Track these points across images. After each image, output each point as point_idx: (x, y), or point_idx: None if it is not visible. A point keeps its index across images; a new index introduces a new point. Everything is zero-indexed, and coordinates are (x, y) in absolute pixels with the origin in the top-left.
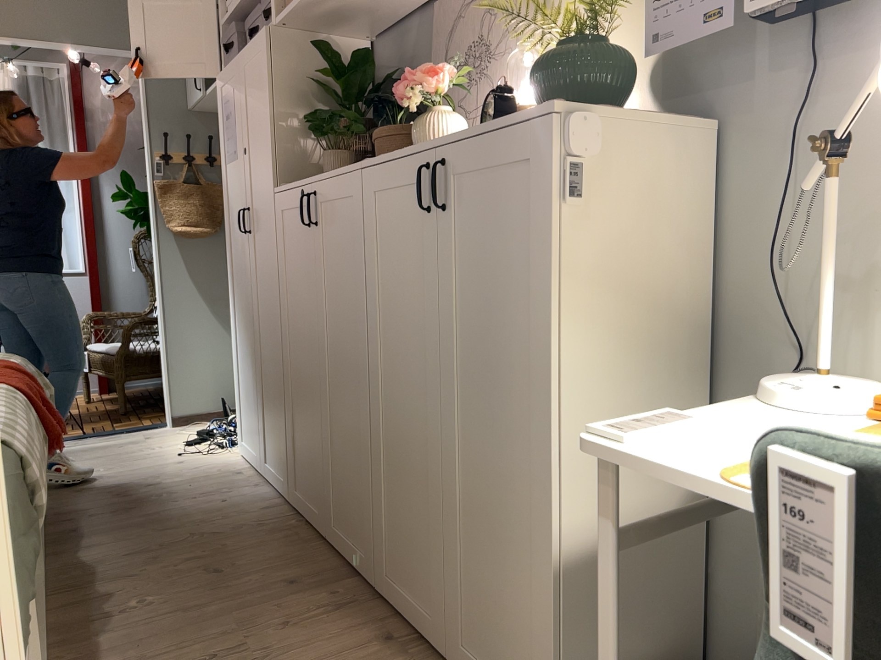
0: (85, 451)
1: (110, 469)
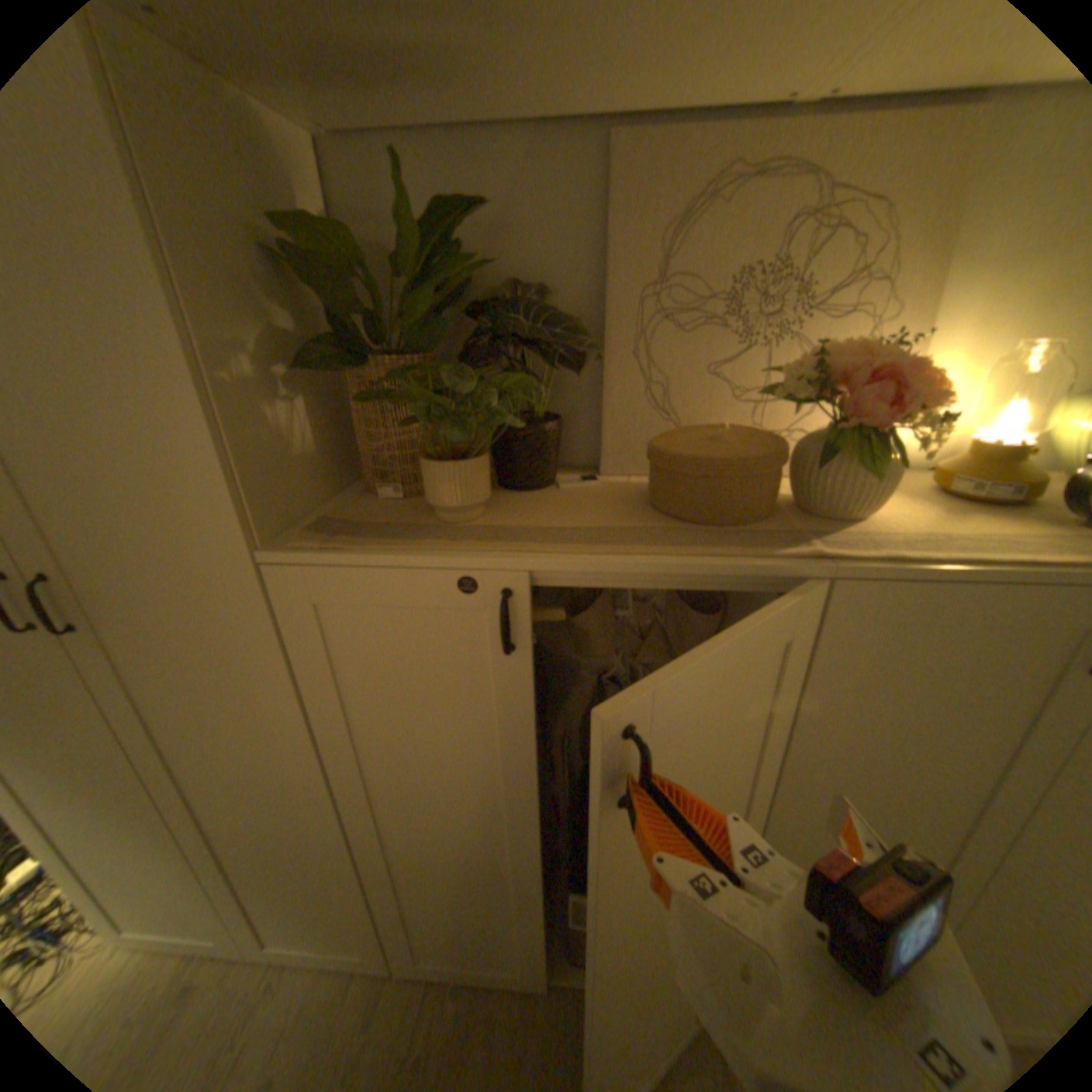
0: None
1: None
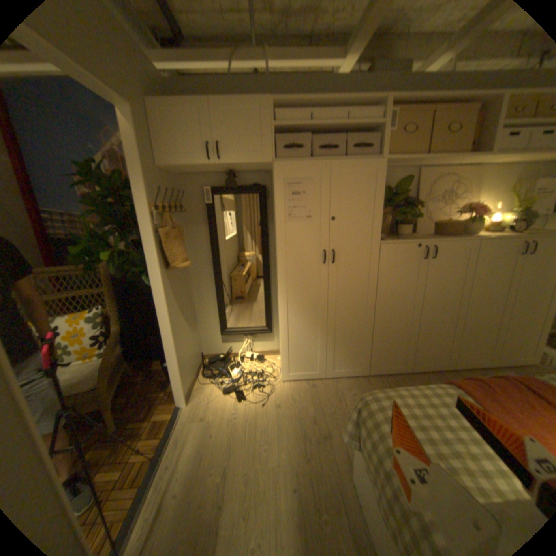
0: (201, 460)
1: (266, 442)
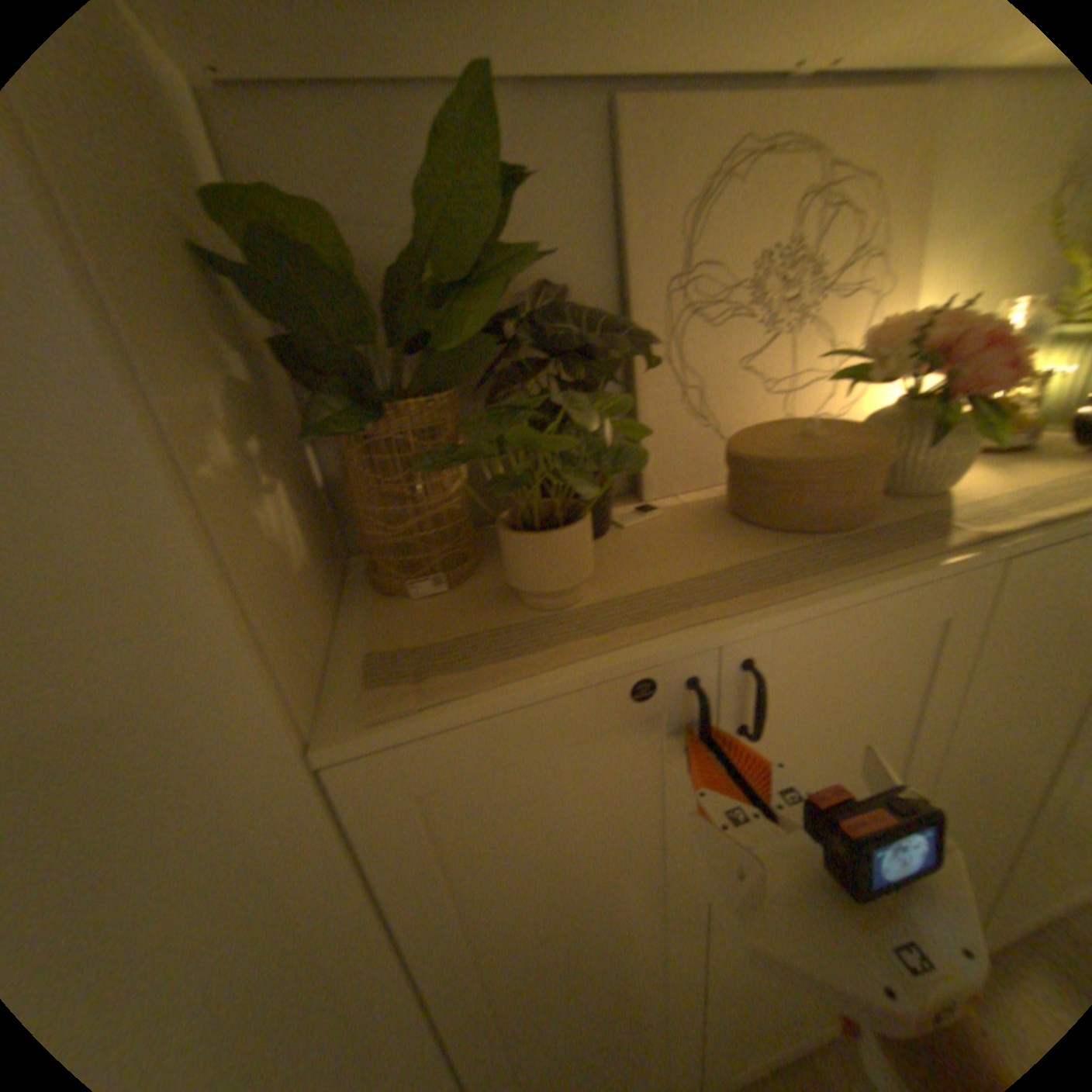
0: None
1: None
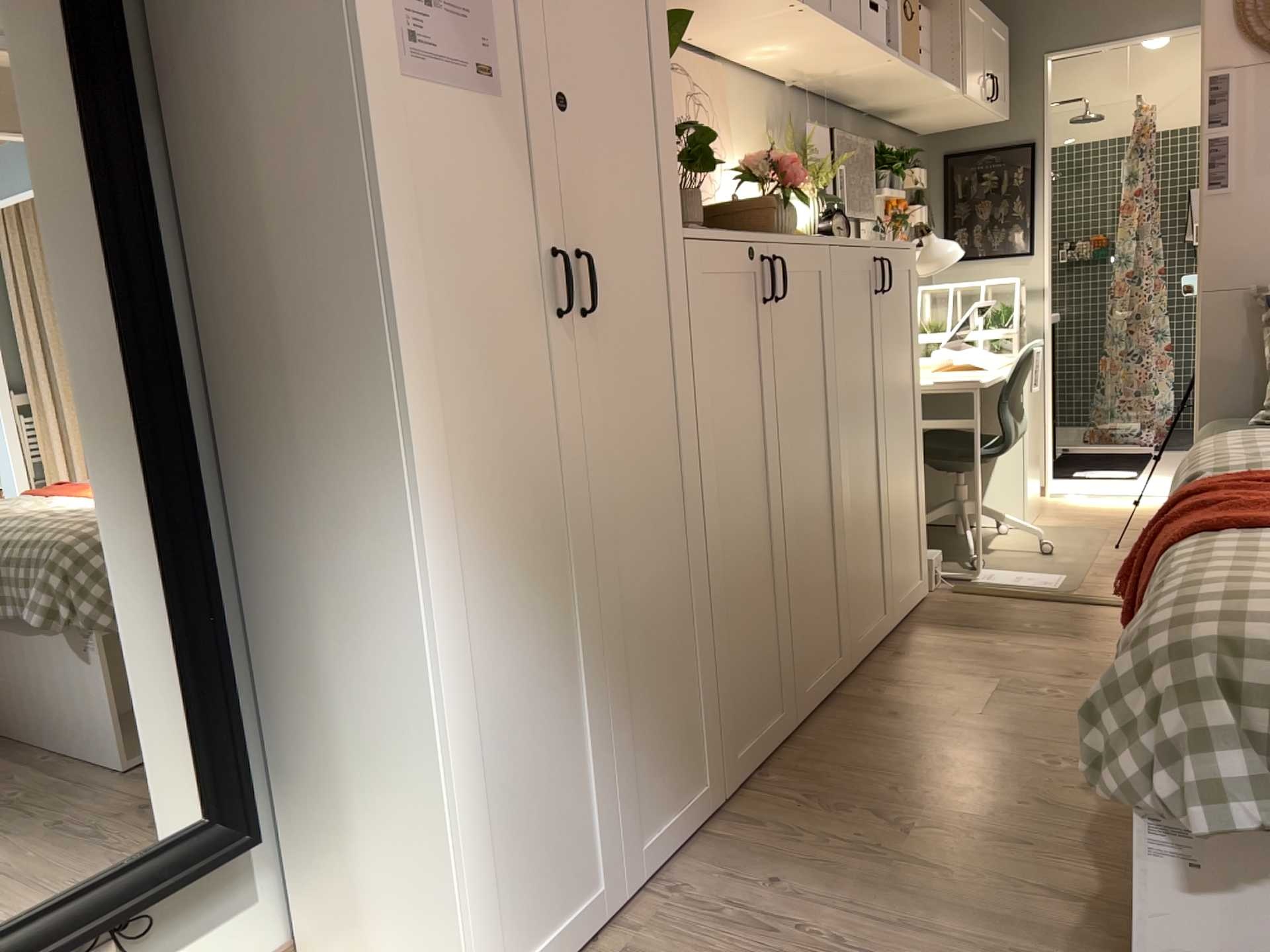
0: None
1: None
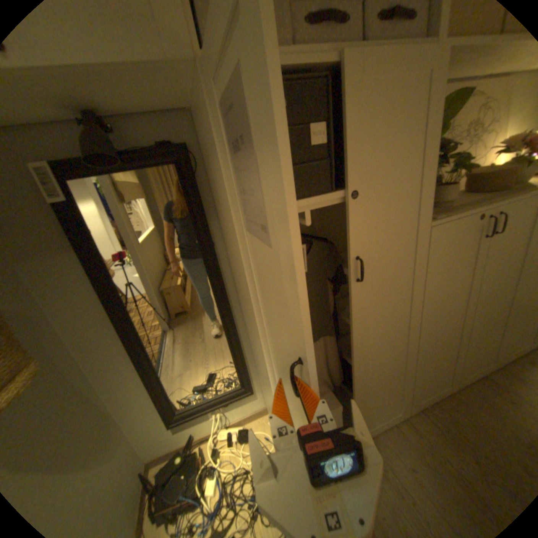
0: None
1: None
